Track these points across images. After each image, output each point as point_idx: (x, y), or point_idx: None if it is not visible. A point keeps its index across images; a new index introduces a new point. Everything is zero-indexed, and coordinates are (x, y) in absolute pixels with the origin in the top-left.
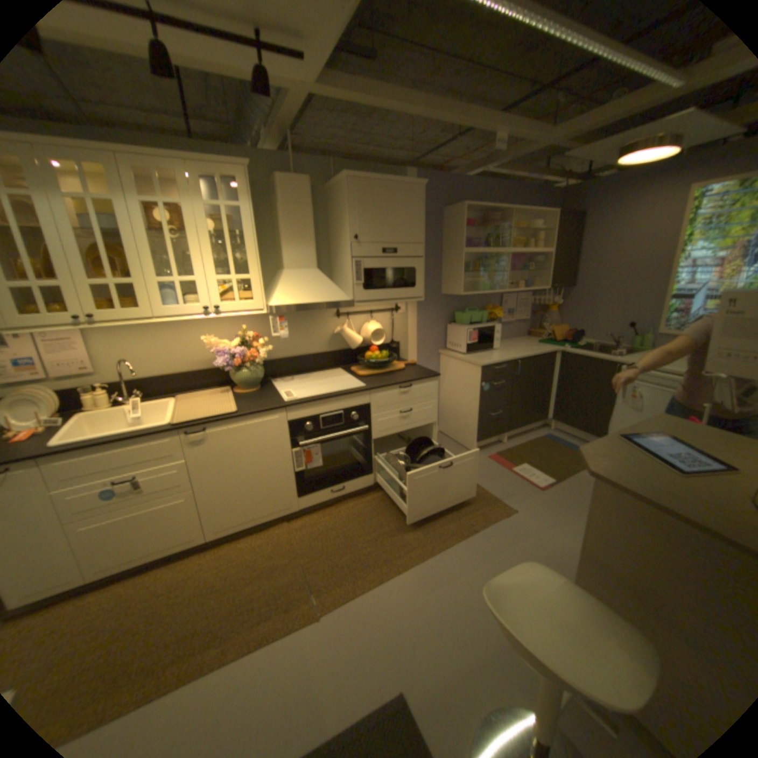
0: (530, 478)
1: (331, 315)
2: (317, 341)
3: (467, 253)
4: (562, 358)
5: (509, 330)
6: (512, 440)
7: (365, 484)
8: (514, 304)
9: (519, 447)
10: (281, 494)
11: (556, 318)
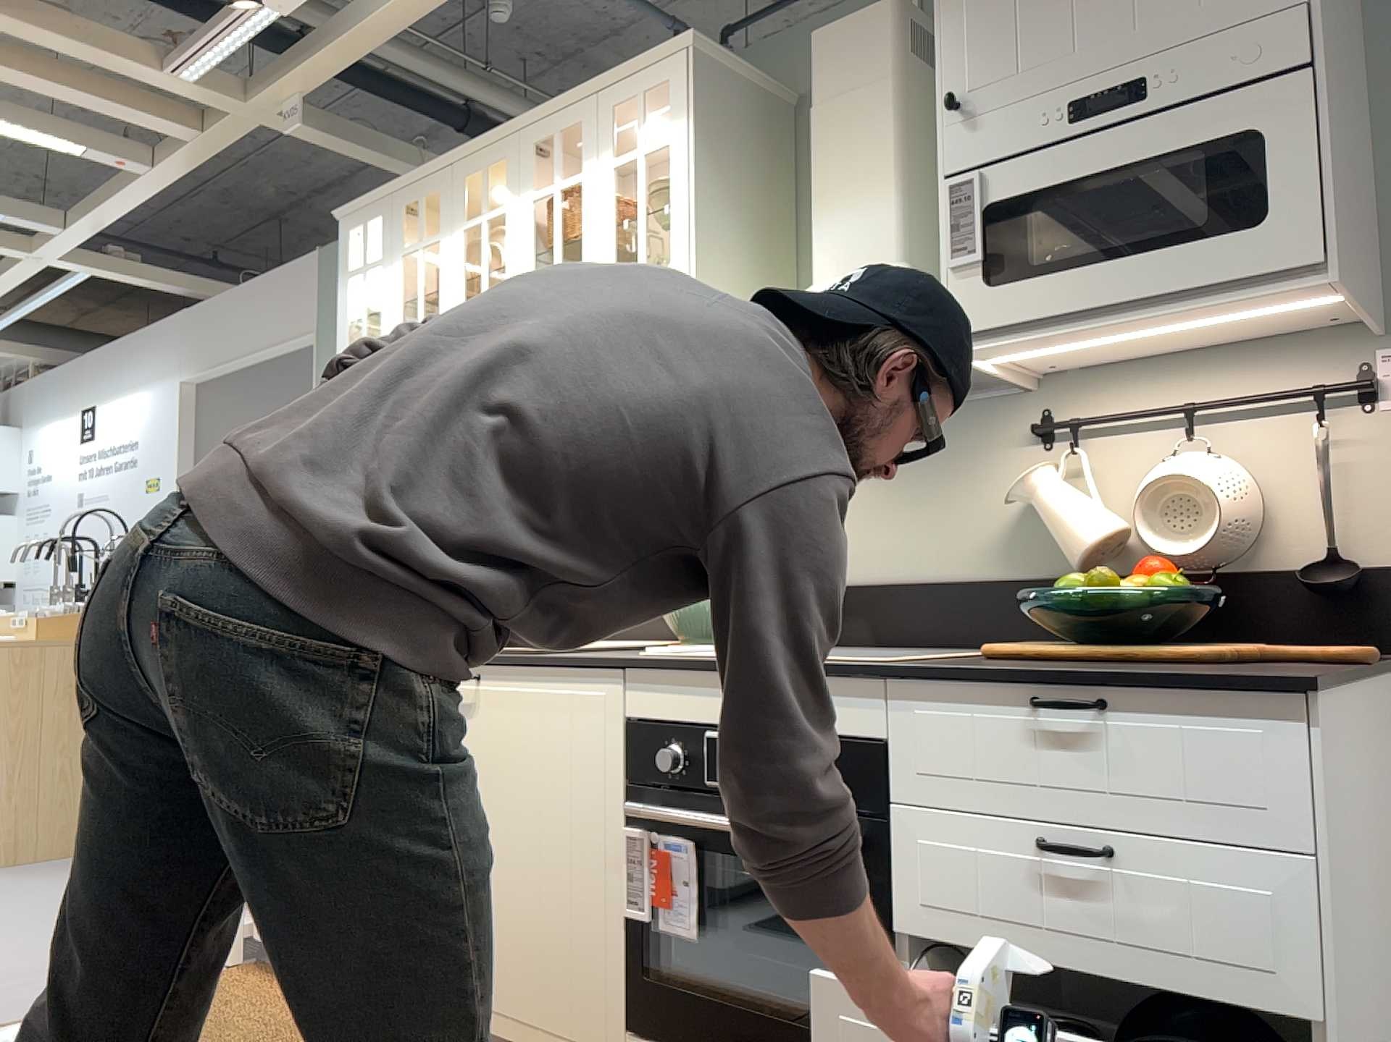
0: None
1: (1018, 436)
2: (960, 533)
3: None
4: None
5: None
6: None
7: None
8: None
9: None
10: (587, 981)
11: None
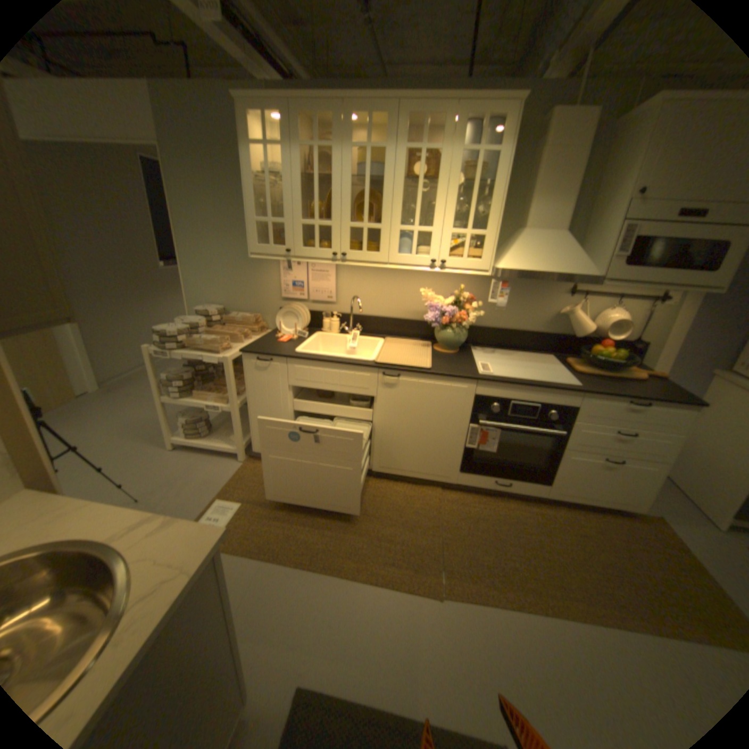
0: None
1: (564, 290)
2: (535, 317)
3: None
4: None
5: None
6: None
7: (538, 494)
8: None
9: None
10: (445, 462)
11: None
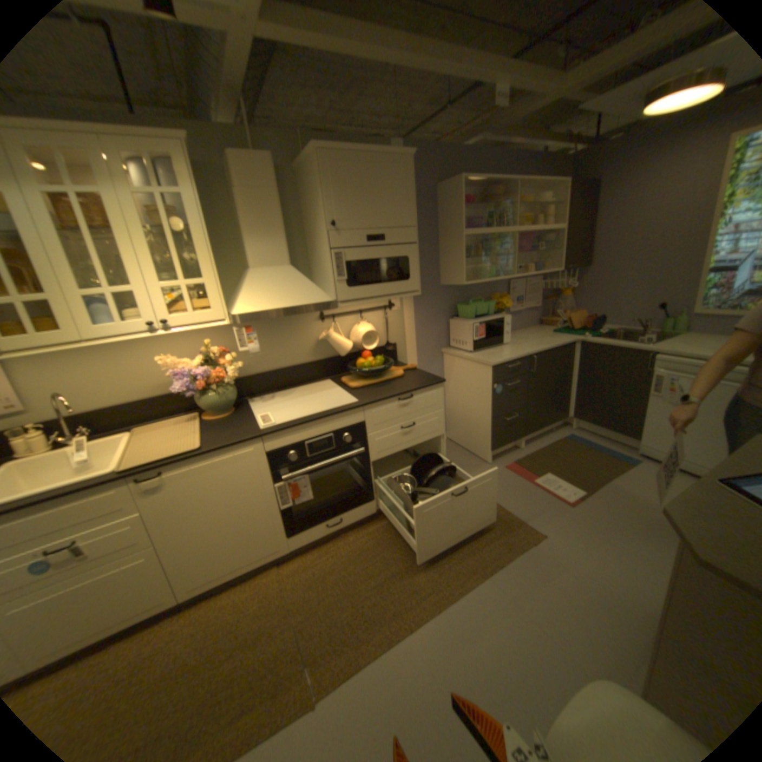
0: (557, 491)
1: (314, 319)
2: (300, 350)
3: (468, 235)
4: (582, 349)
5: (519, 321)
6: (531, 445)
7: (367, 513)
8: (523, 290)
9: (539, 453)
10: (266, 538)
11: (571, 303)
